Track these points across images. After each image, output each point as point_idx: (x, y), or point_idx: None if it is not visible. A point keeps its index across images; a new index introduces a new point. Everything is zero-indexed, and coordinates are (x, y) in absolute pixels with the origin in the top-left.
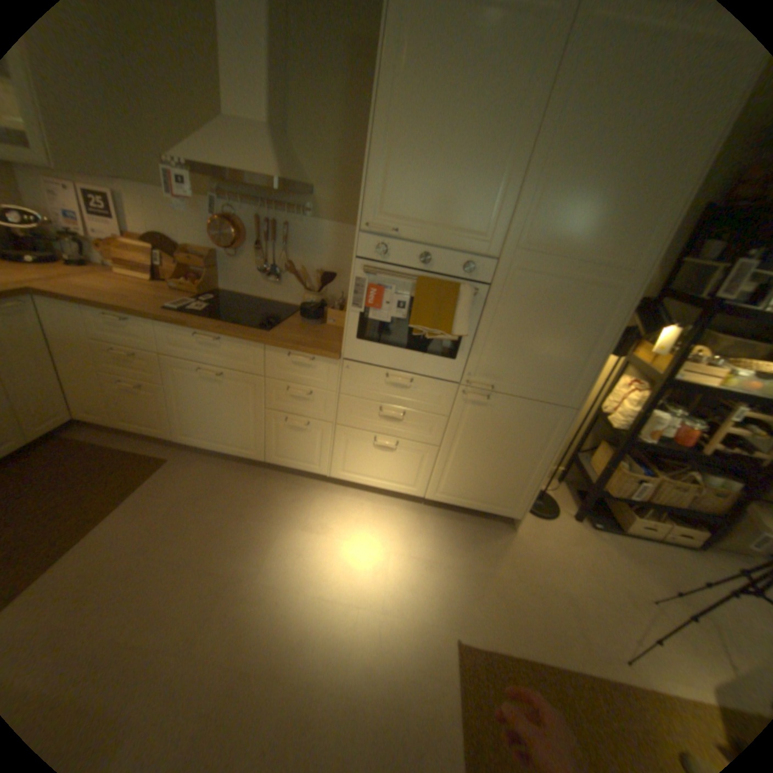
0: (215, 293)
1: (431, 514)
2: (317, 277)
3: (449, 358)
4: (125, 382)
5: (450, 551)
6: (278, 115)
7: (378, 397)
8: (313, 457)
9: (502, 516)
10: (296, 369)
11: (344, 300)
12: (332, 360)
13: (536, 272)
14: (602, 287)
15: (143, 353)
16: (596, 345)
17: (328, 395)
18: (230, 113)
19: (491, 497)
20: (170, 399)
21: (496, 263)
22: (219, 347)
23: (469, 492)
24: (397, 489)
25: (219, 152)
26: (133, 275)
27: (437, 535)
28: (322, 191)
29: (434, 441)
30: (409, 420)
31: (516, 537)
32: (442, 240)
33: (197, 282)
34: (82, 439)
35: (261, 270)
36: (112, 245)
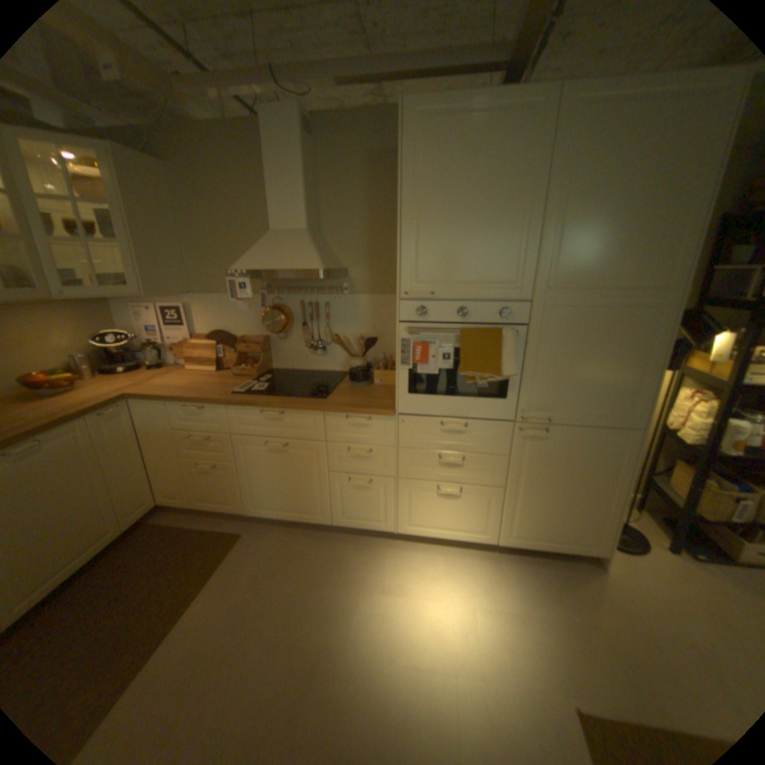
0: (271, 371)
1: (510, 563)
2: (360, 343)
3: (501, 398)
4: (203, 464)
5: (540, 603)
6: (314, 220)
7: (436, 446)
8: (379, 515)
9: (587, 556)
10: (355, 430)
11: (387, 360)
12: (388, 416)
13: (572, 306)
14: (641, 309)
15: (218, 435)
16: (649, 363)
17: (388, 450)
18: (278, 226)
19: (571, 536)
20: (242, 474)
21: (531, 305)
22: (284, 420)
23: (546, 534)
24: (468, 539)
25: (272, 258)
26: (203, 368)
27: (522, 586)
28: (356, 271)
29: (500, 483)
30: (471, 465)
31: (609, 580)
32: (476, 294)
33: (256, 365)
34: (166, 522)
35: (309, 346)
36: (184, 346)
